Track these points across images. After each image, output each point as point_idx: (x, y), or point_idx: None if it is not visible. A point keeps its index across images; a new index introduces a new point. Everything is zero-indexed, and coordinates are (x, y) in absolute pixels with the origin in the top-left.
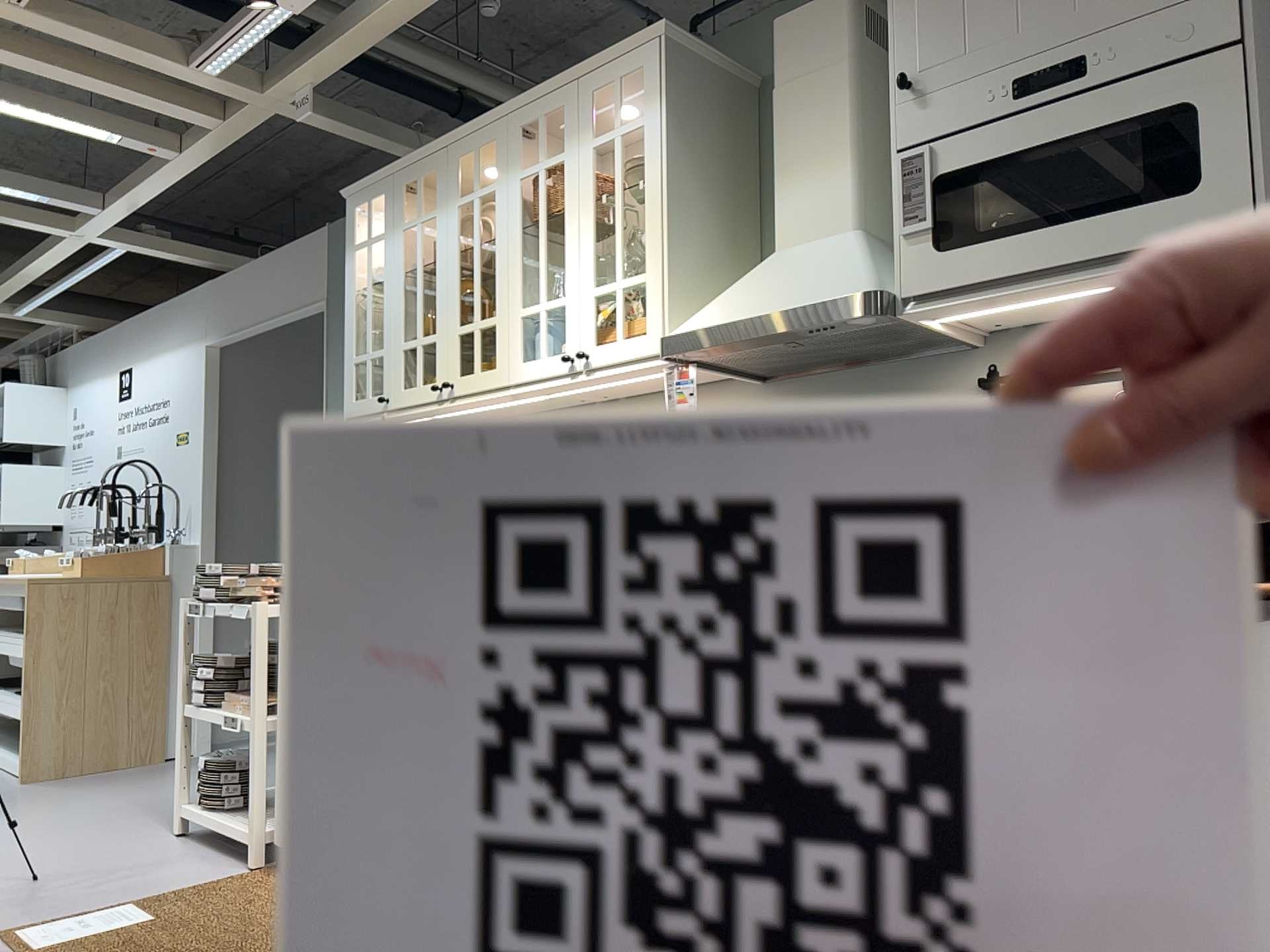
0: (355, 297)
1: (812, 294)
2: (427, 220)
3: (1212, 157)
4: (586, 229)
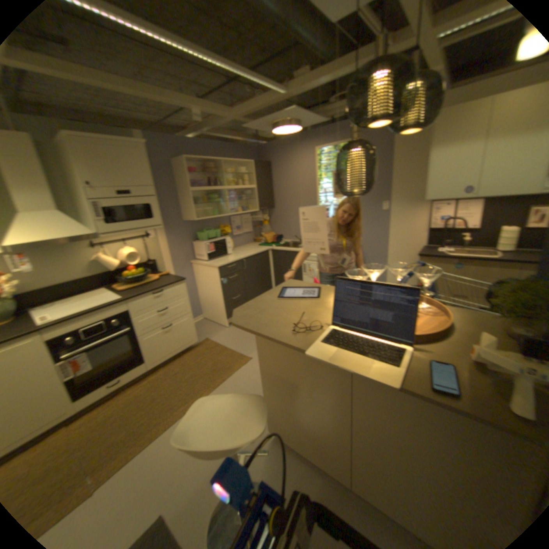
0: None
1: (69, 233)
2: None
3: (154, 214)
4: None
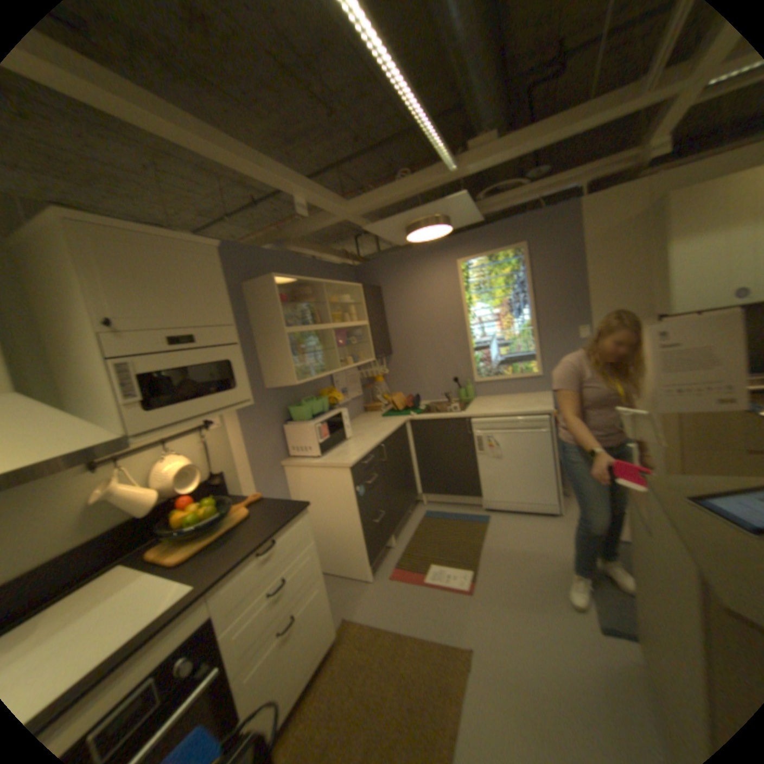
0: None
1: (65, 444)
2: None
3: (241, 379)
4: None
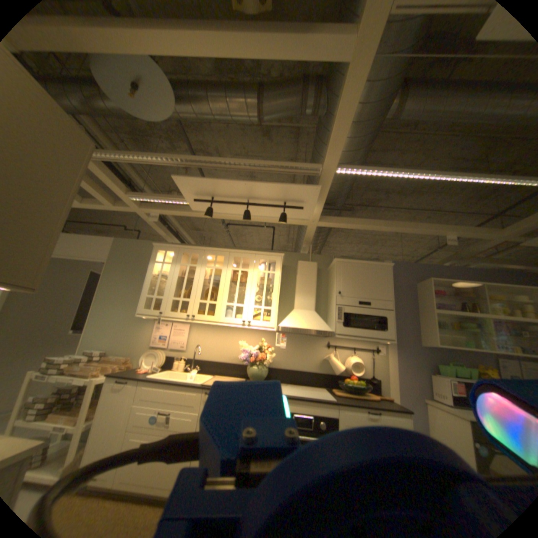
0: (151, 276)
1: (317, 327)
2: (191, 266)
3: (390, 327)
4: (253, 290)
